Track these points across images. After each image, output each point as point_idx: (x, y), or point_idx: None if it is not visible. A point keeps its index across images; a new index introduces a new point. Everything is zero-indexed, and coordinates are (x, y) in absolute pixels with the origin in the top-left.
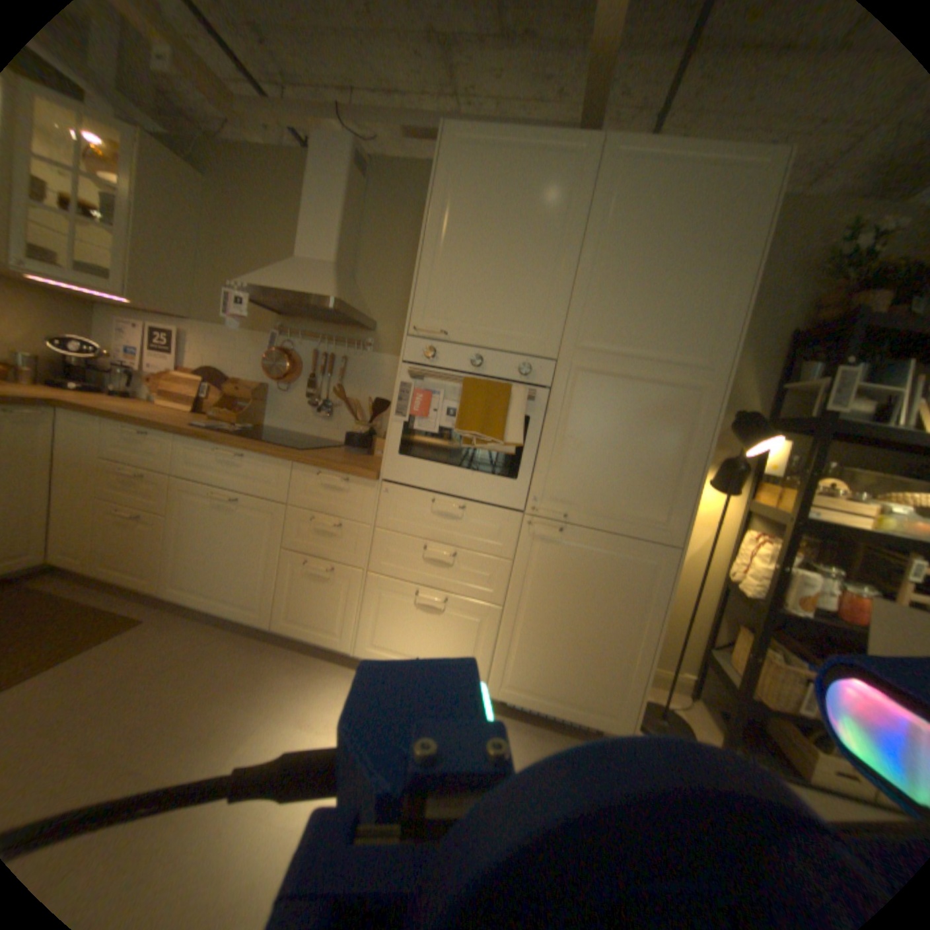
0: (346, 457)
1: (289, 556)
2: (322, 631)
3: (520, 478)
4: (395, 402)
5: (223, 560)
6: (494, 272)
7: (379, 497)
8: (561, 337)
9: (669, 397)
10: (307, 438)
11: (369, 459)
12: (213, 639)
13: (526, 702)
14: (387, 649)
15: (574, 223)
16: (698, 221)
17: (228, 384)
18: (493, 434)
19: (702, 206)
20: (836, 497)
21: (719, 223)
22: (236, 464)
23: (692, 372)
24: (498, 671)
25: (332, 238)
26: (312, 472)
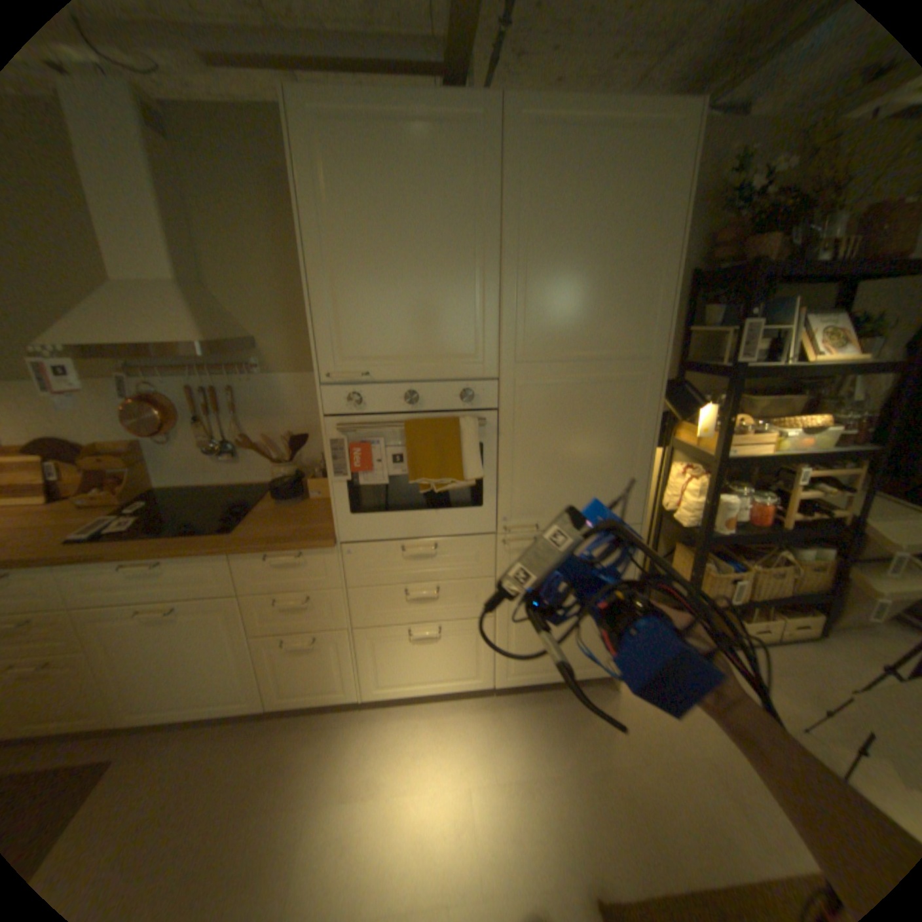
0: (283, 518)
1: (259, 642)
2: (321, 693)
3: (486, 504)
4: (329, 462)
5: (181, 670)
6: (405, 291)
7: (342, 560)
8: (498, 354)
9: (613, 394)
10: (215, 488)
11: (309, 509)
12: (204, 742)
13: (530, 680)
14: (393, 685)
15: (486, 218)
16: (619, 200)
17: (81, 456)
18: (452, 475)
19: (621, 181)
20: (746, 433)
21: (640, 200)
22: (153, 574)
23: (632, 365)
24: (501, 666)
25: (156, 245)
26: (254, 557)
